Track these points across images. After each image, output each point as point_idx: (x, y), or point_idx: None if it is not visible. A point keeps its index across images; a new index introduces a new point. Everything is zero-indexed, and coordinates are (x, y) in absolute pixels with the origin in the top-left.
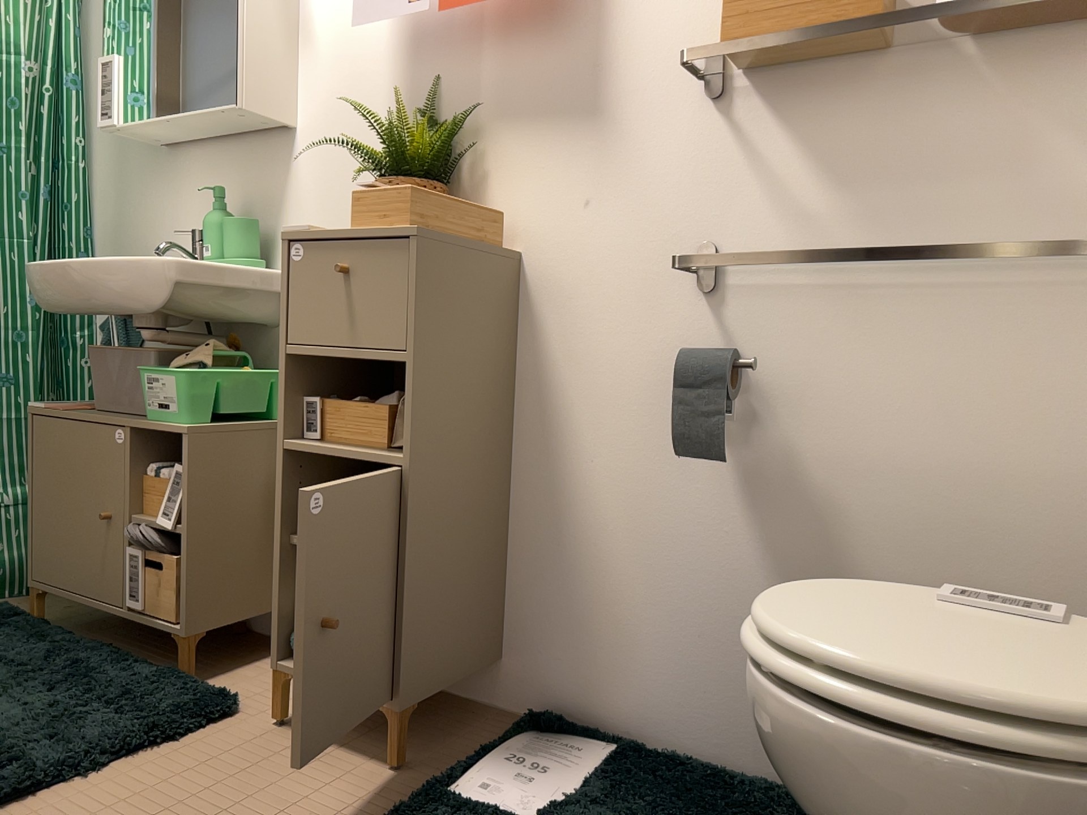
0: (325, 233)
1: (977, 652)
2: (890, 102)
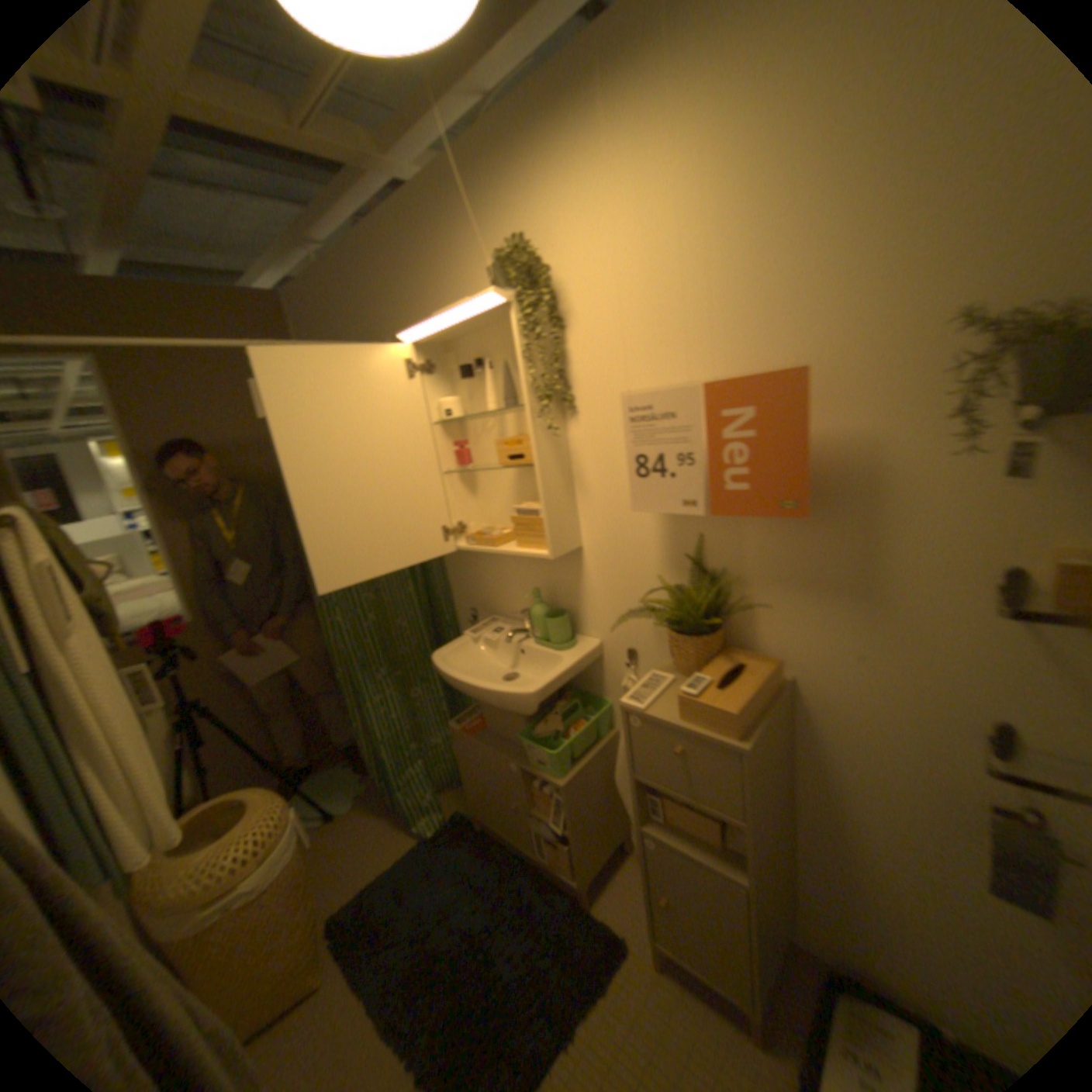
0: (660, 720)
1: None
2: None
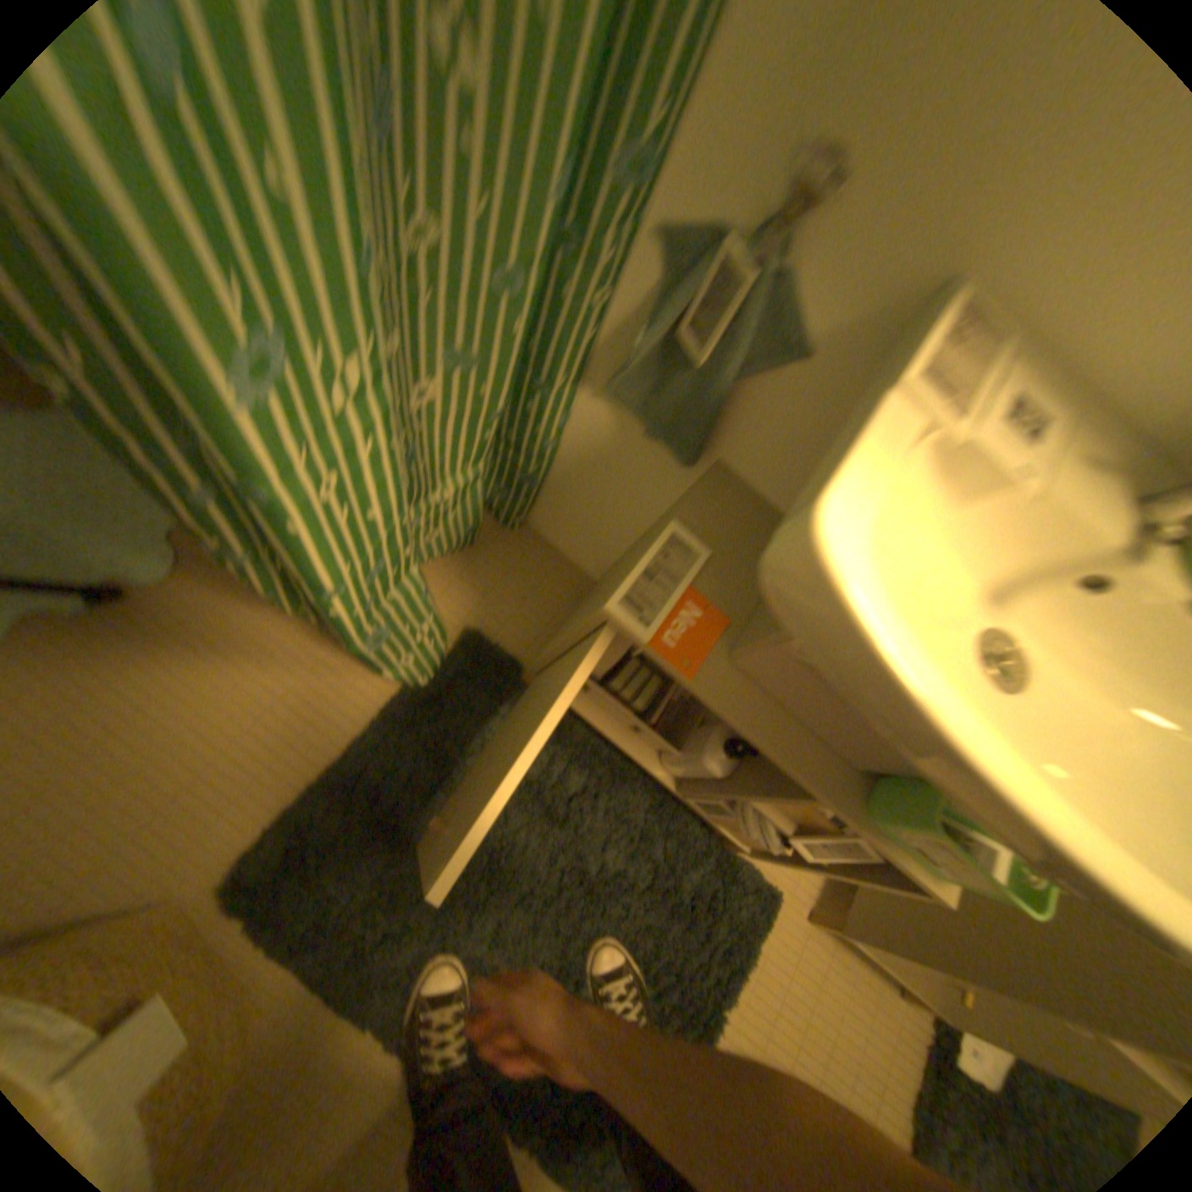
0: None
1: None
2: None
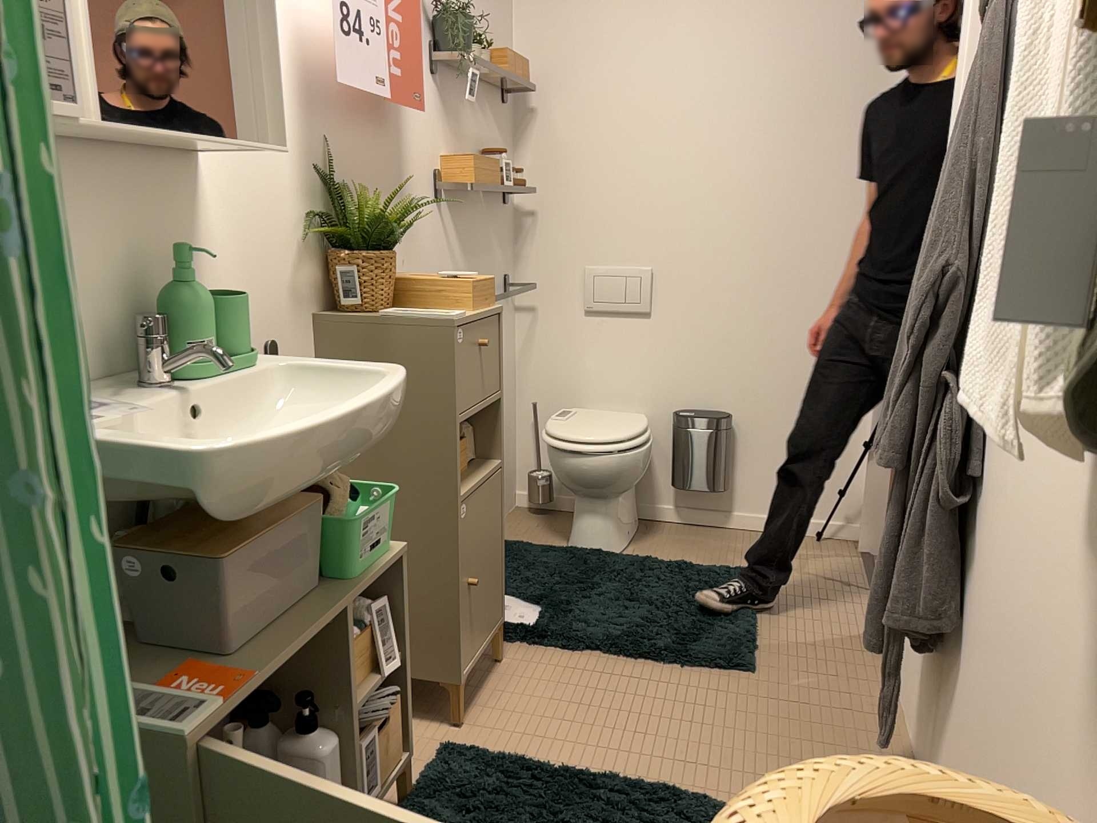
0: (476, 318)
1: (616, 423)
2: (474, 223)
